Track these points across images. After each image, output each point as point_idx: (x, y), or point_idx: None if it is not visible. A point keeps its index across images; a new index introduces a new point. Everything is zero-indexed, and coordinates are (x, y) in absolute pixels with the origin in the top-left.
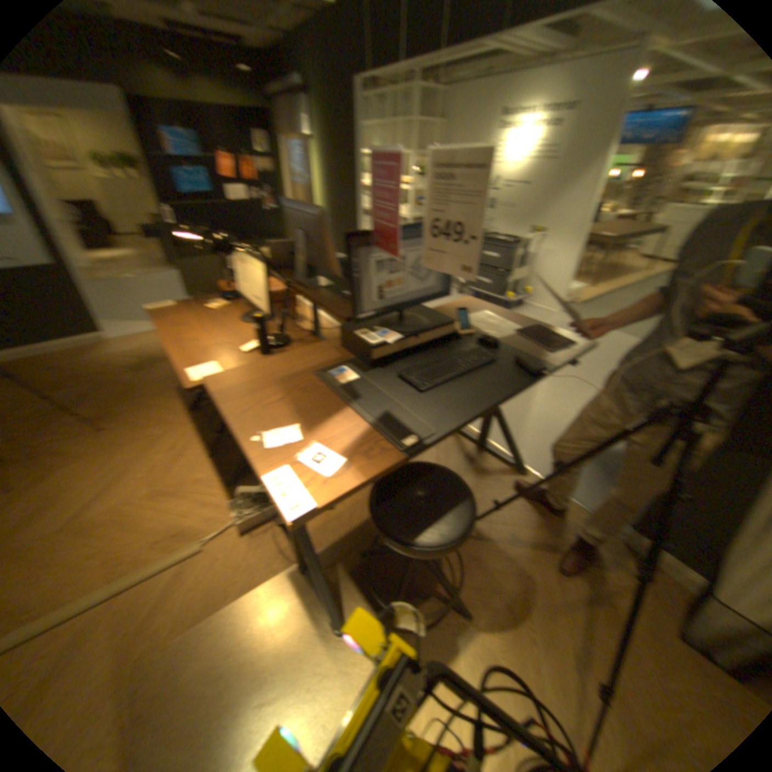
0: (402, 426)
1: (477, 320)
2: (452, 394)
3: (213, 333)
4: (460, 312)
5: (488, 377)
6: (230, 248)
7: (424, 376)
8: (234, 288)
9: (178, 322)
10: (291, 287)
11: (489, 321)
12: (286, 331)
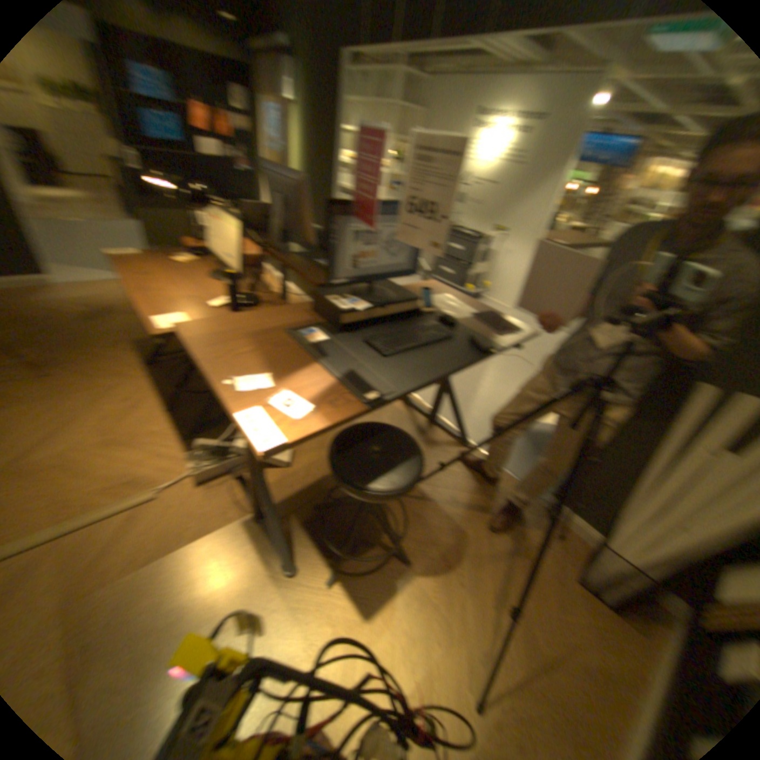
0: (365, 383)
1: (438, 301)
2: (411, 361)
3: (180, 286)
4: (424, 292)
5: (444, 350)
6: (202, 202)
7: (388, 343)
8: (202, 244)
9: (141, 271)
10: (263, 249)
11: (448, 304)
12: (256, 292)
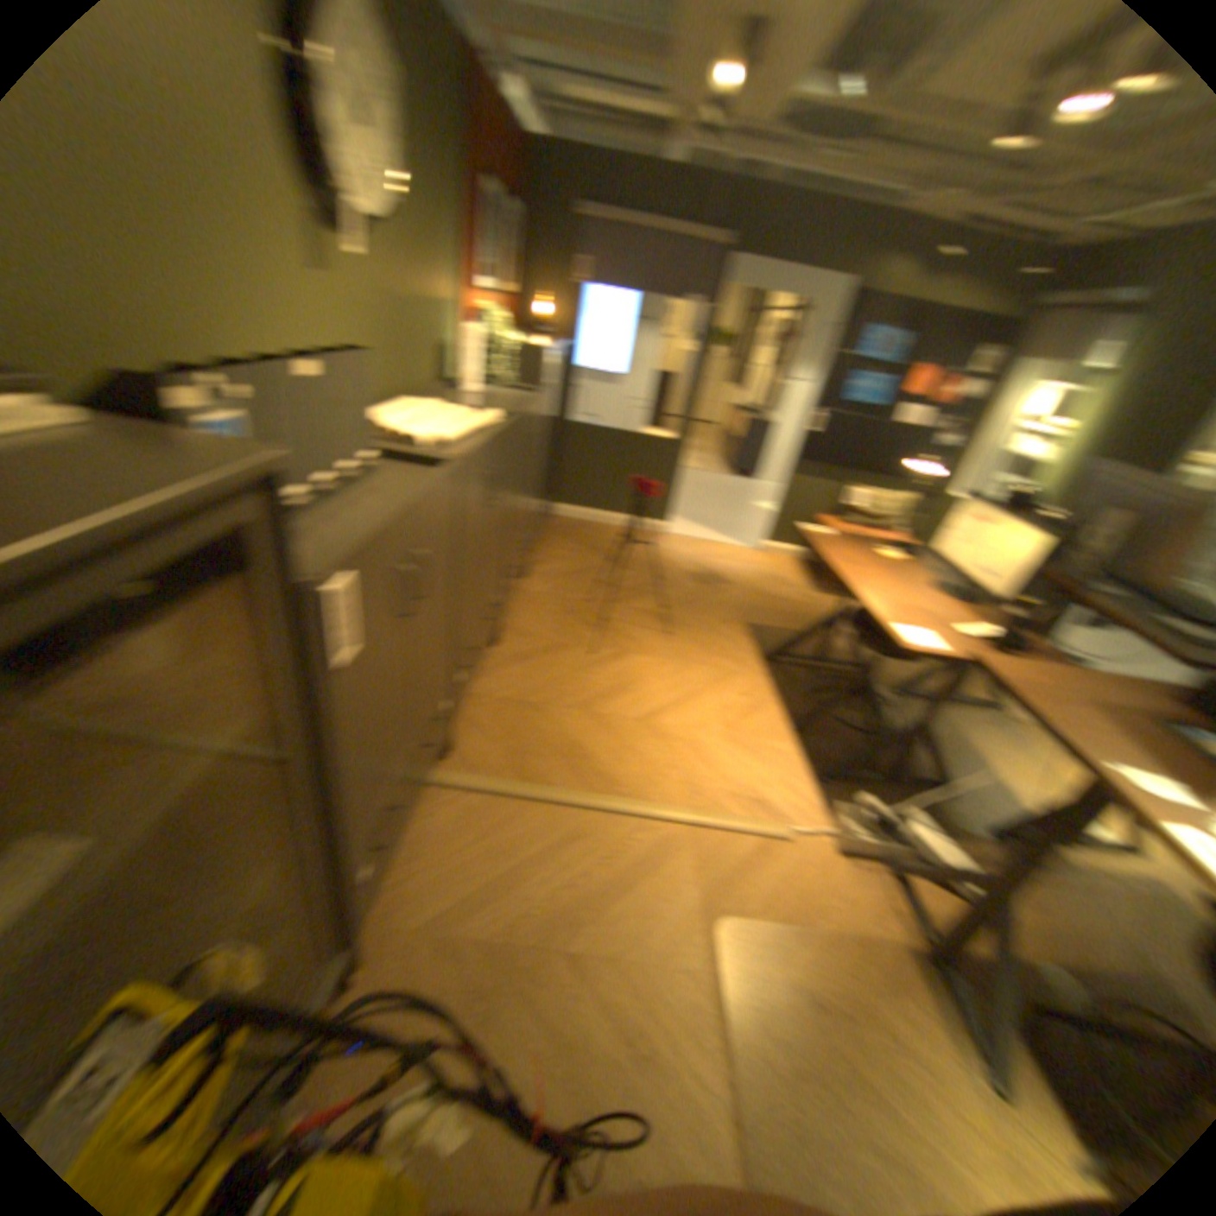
0: None
1: None
2: None
3: (913, 596)
4: None
5: None
6: (973, 500)
7: None
8: (937, 546)
9: (858, 562)
10: (1054, 579)
11: None
12: (1038, 636)
